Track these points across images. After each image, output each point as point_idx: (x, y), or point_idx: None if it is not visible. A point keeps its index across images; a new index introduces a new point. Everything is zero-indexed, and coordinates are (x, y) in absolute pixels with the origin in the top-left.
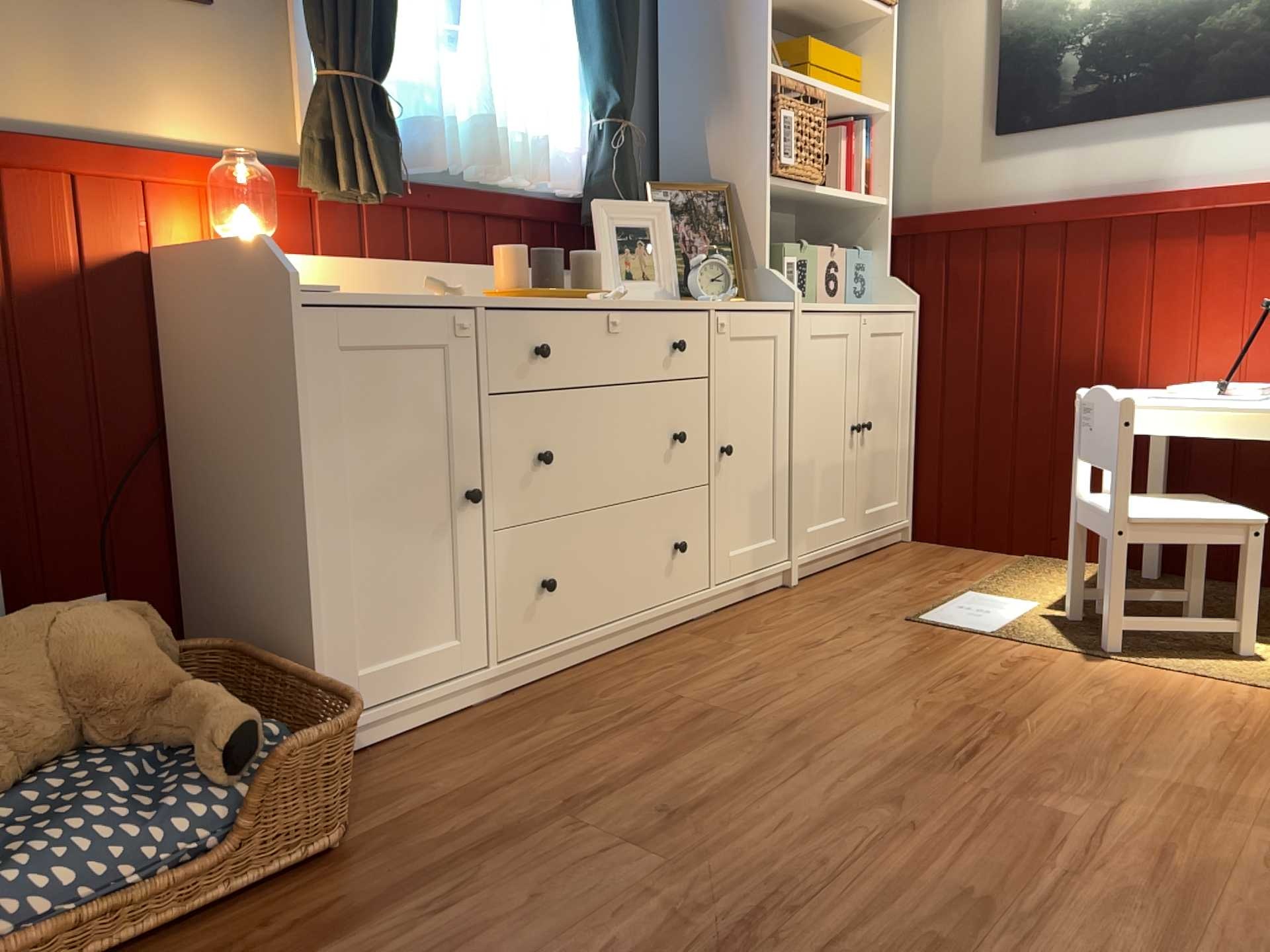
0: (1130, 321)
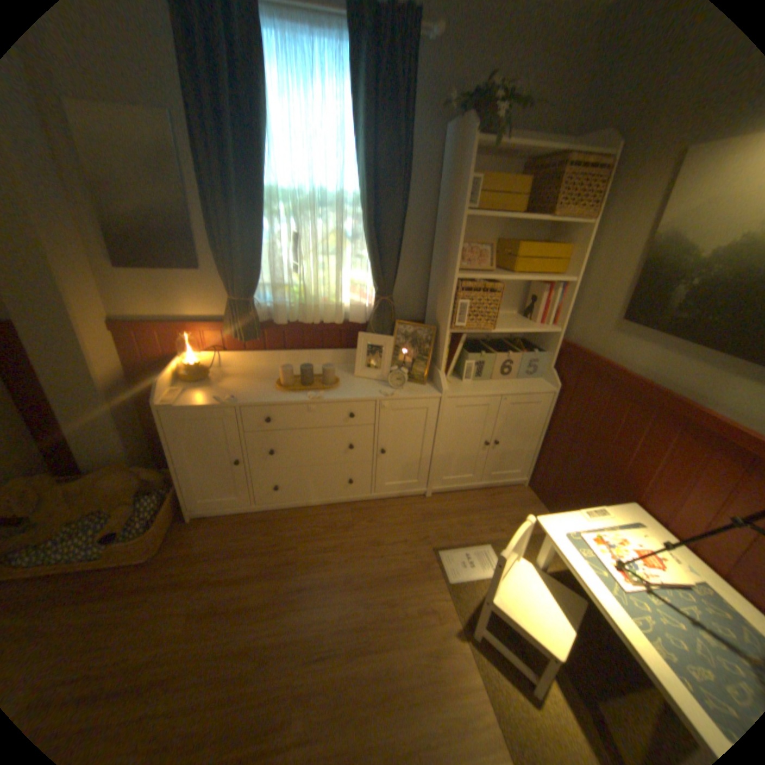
0: (652, 467)
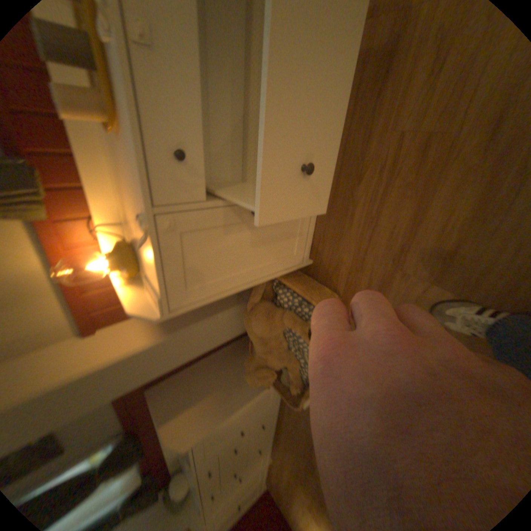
0: None
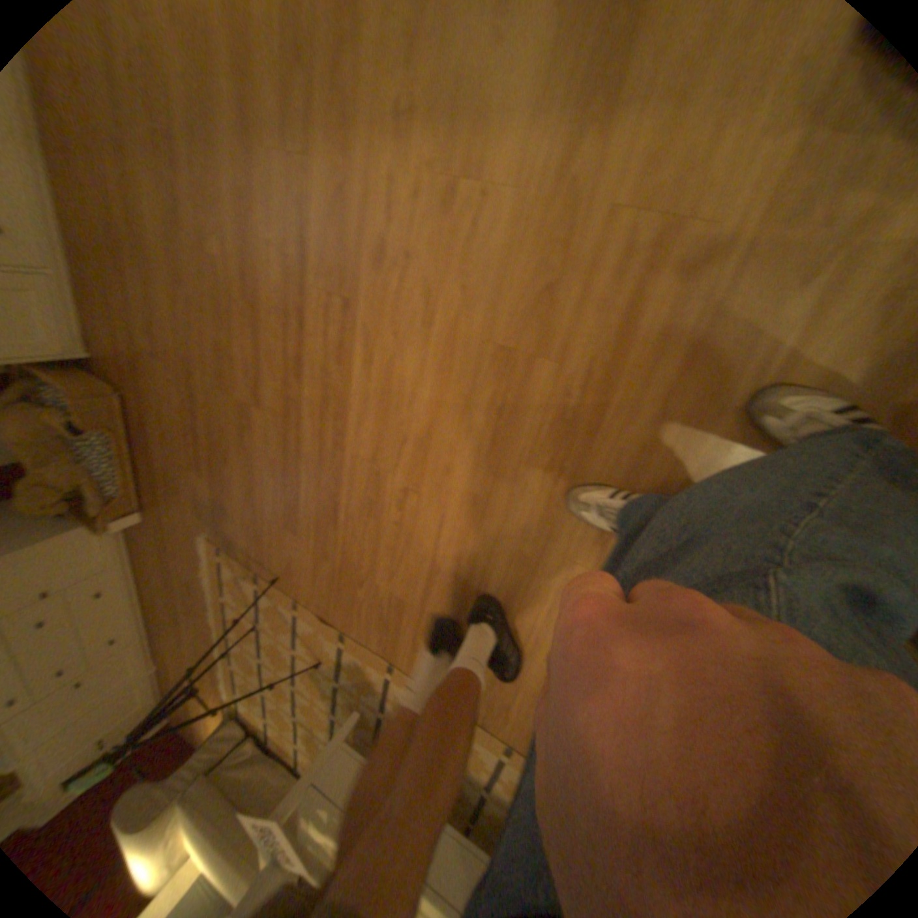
0: None
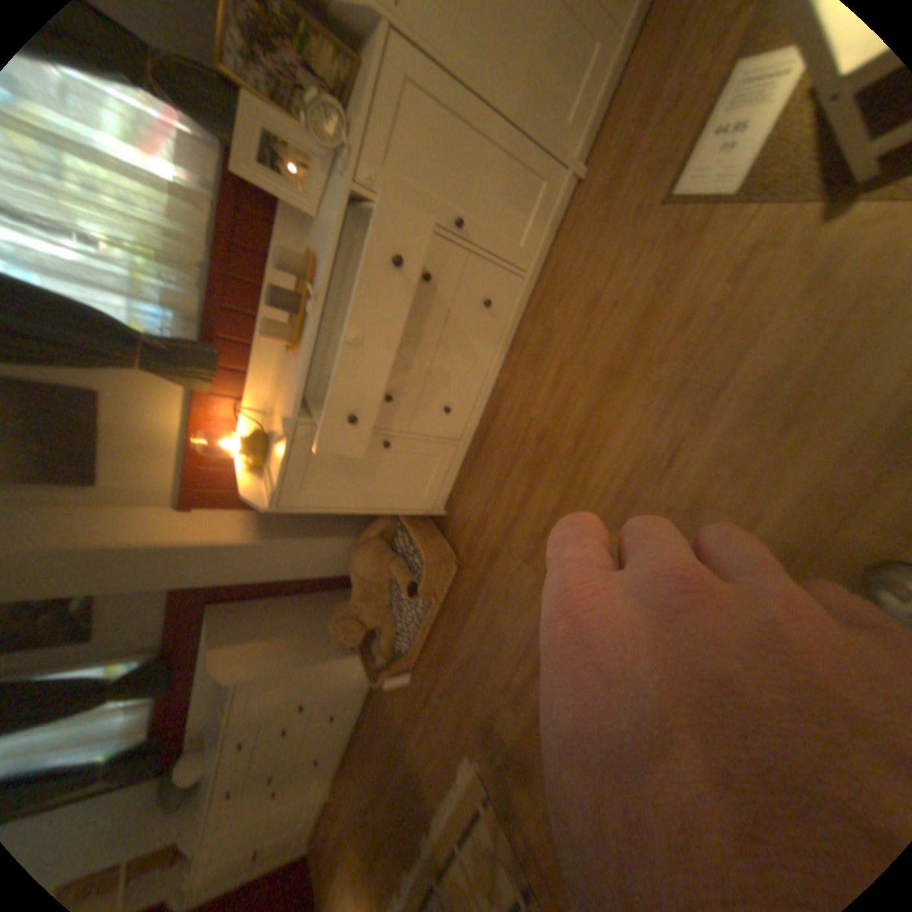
0: None
